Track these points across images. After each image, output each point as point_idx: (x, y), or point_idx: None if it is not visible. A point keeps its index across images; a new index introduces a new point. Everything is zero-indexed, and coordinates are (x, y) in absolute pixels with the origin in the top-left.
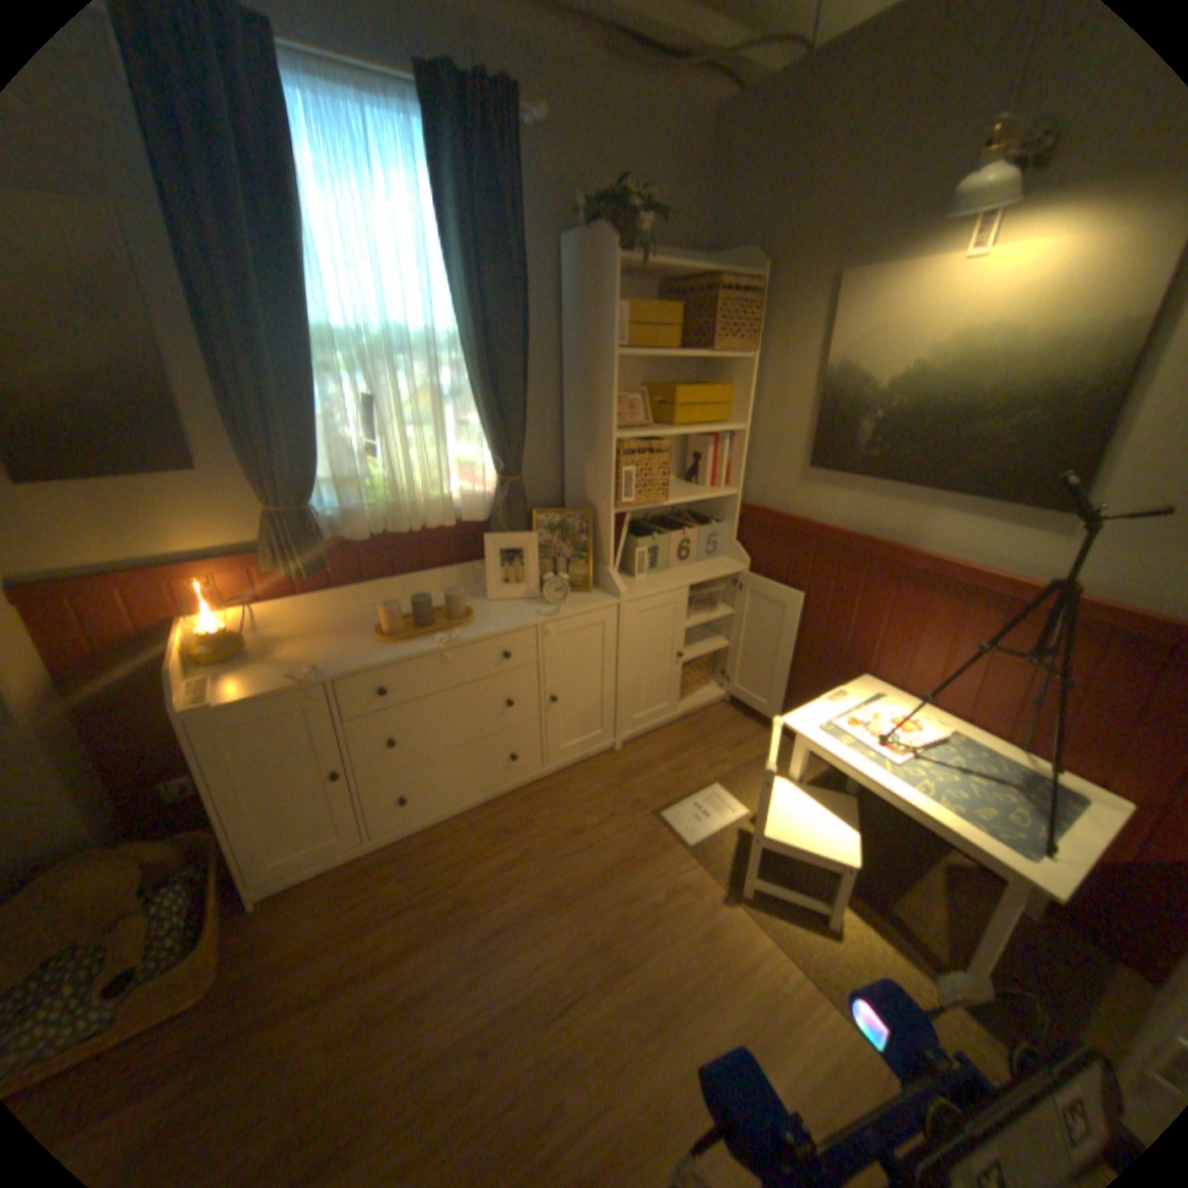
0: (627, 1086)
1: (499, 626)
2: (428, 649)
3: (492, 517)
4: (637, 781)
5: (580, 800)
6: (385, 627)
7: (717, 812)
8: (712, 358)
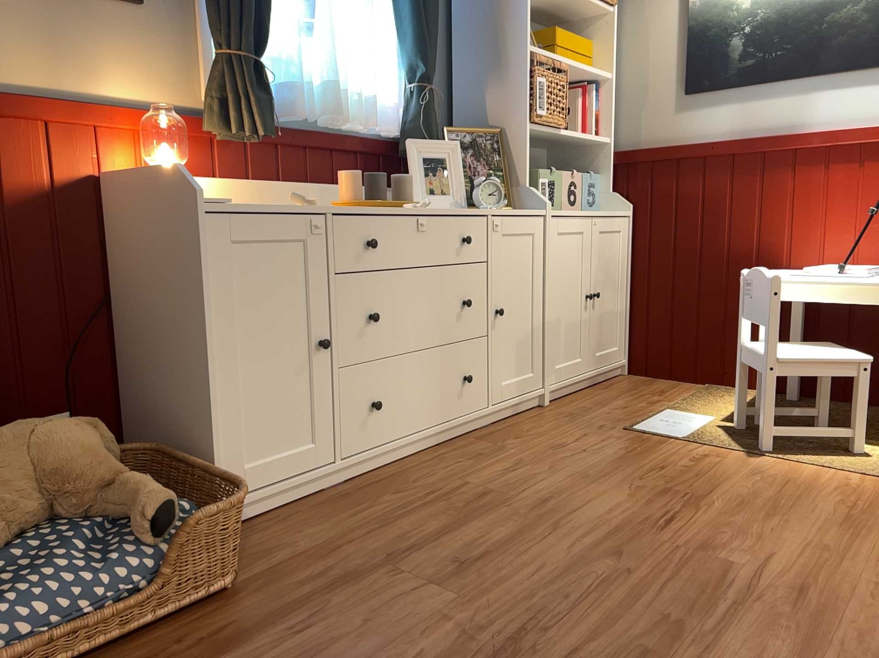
0: (774, 542)
1: (455, 209)
2: (404, 210)
3: (404, 132)
4: (587, 417)
5: (541, 431)
6: (345, 197)
7: (685, 420)
8: (568, 20)
